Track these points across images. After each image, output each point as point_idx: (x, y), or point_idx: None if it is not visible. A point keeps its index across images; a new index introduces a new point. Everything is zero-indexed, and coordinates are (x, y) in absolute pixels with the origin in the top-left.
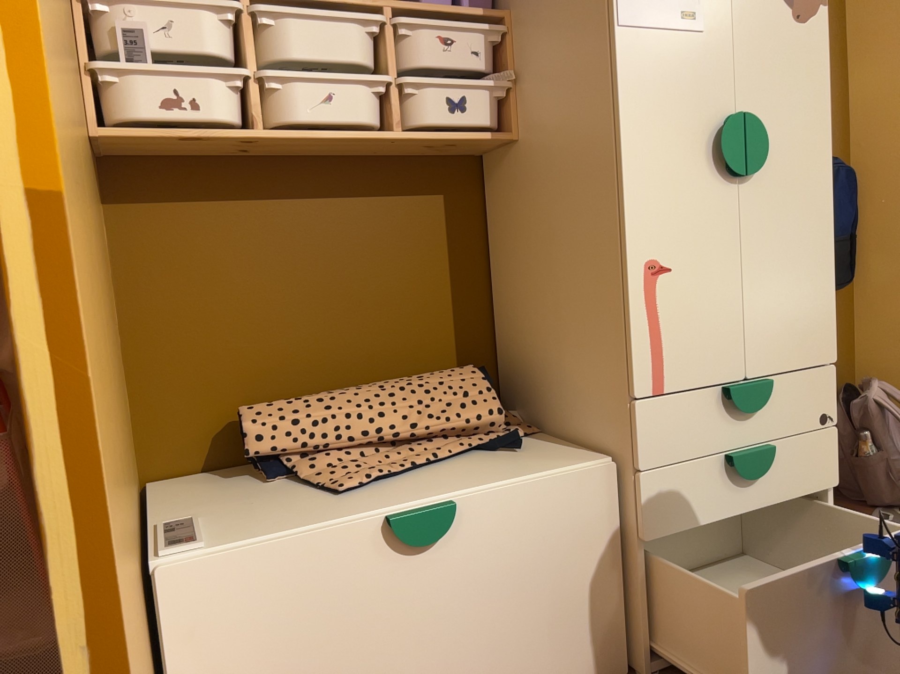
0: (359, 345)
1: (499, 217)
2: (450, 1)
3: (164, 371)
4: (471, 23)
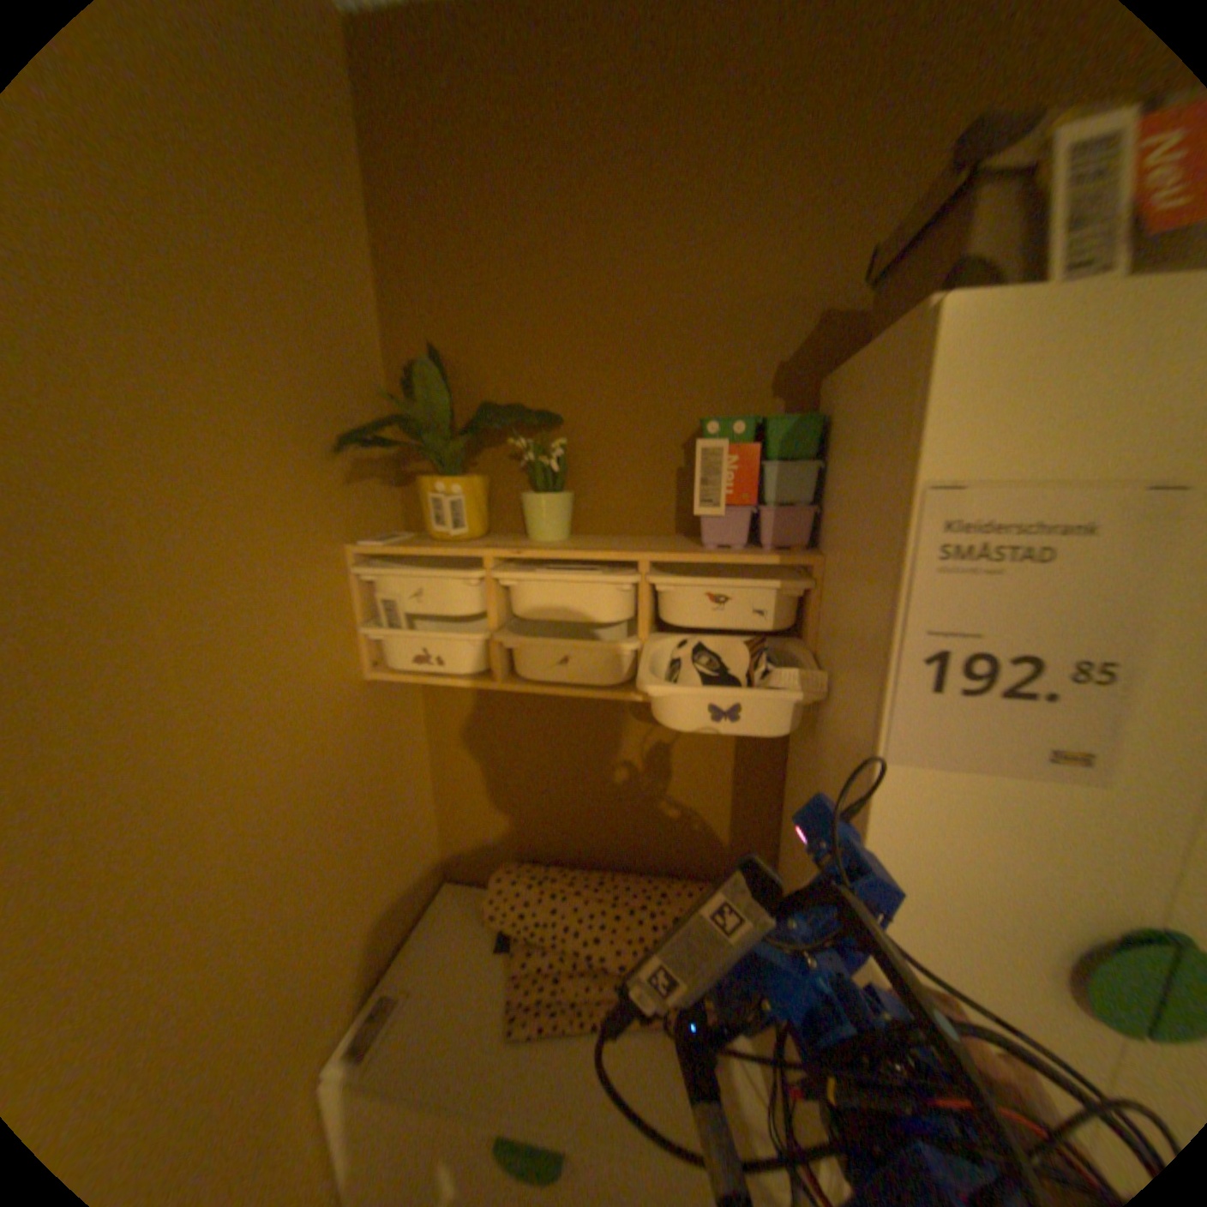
0: (624, 830)
1: (797, 756)
2: (744, 532)
3: (462, 809)
4: (751, 582)
